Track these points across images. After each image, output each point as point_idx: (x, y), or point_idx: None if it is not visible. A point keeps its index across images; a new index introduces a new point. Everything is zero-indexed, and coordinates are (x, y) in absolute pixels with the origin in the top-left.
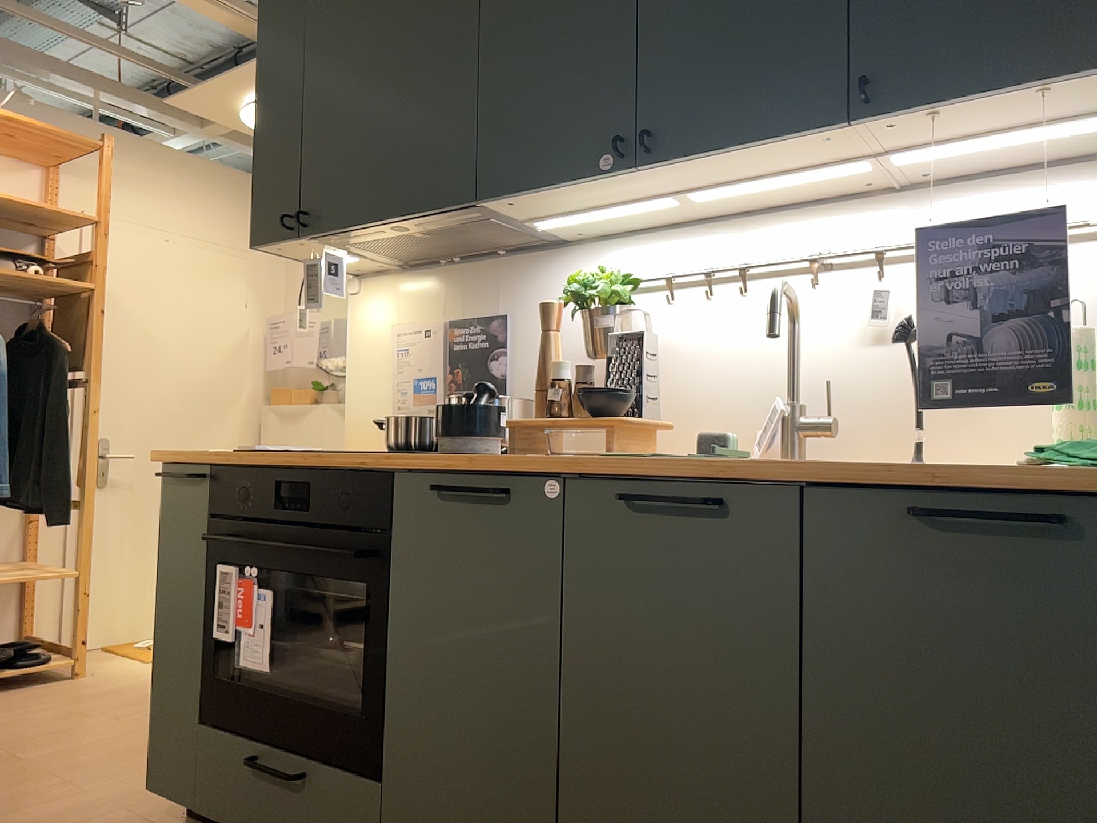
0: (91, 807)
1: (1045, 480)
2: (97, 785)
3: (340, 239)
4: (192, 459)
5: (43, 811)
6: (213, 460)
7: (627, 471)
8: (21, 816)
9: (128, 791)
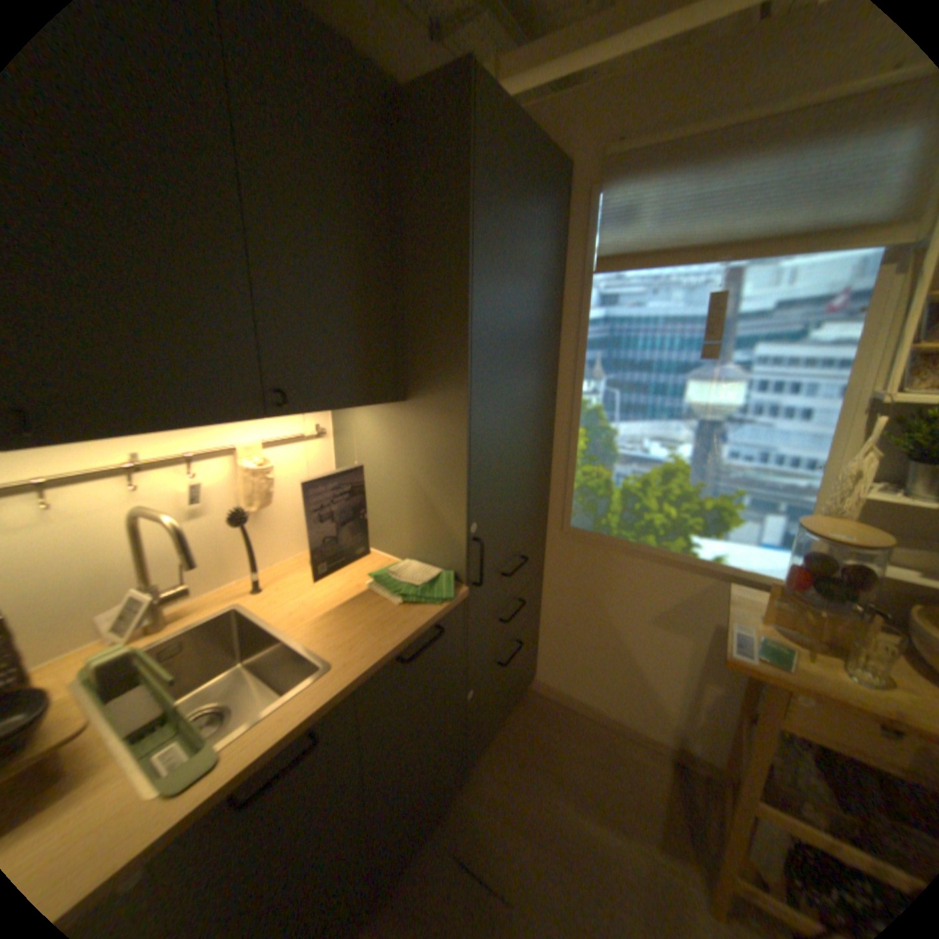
0: None
1: (436, 620)
2: None
3: None
4: None
5: None
6: None
7: (230, 787)
8: None
9: None
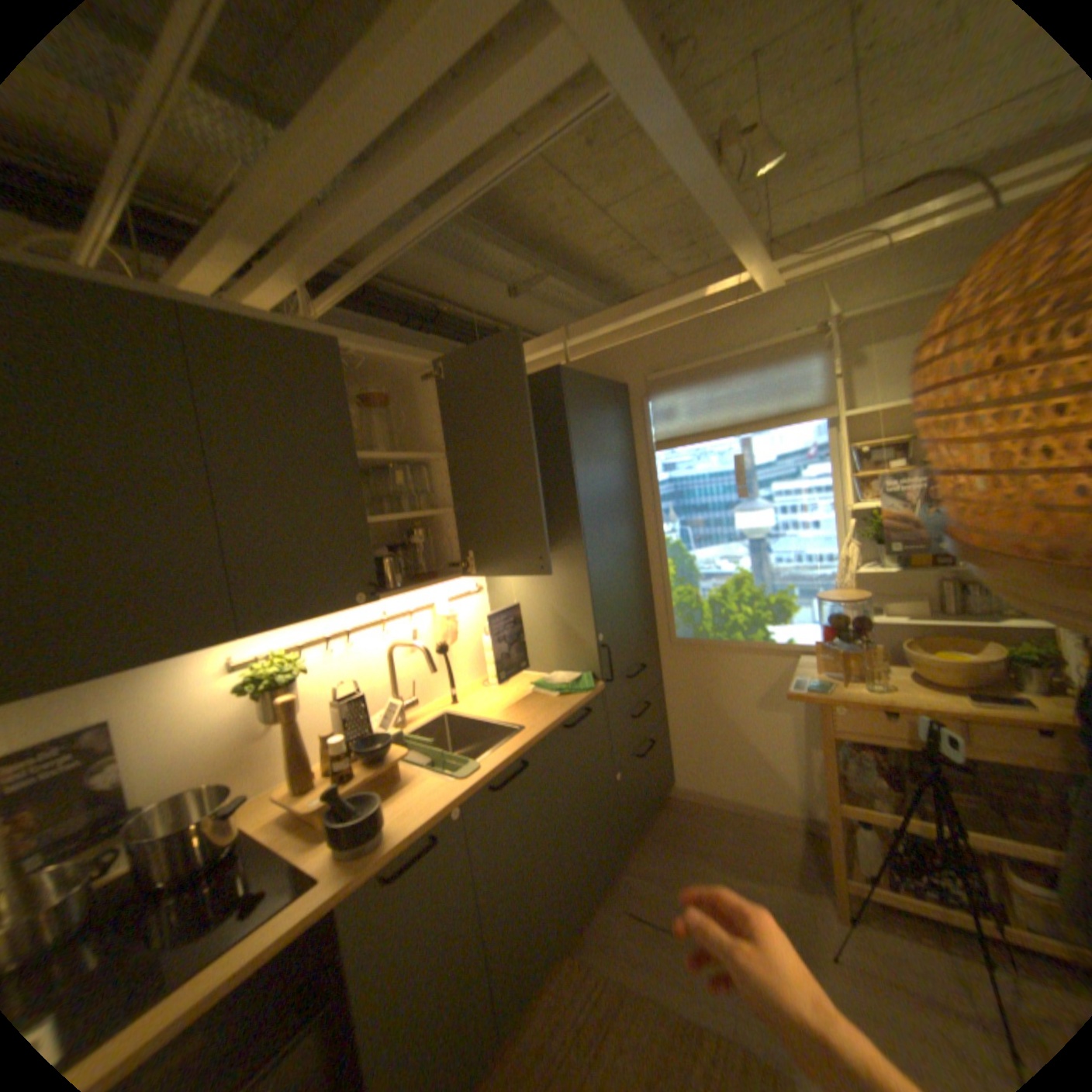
0: None
1: (585, 702)
2: None
3: None
4: None
5: None
6: None
7: (492, 776)
8: None
9: None
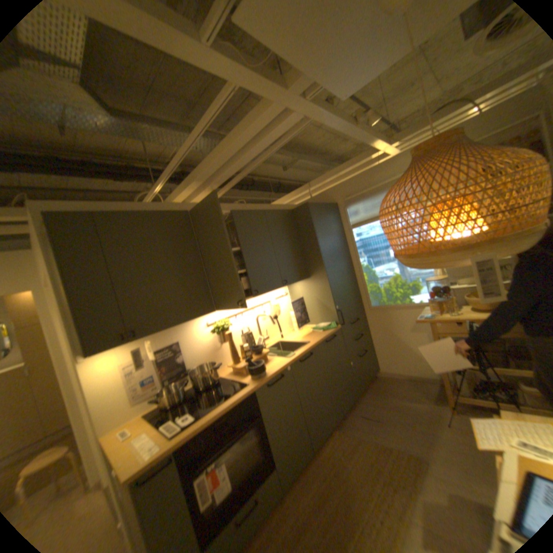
0: None
1: (333, 332)
2: None
3: (143, 338)
4: (161, 459)
5: None
6: (170, 450)
7: (299, 357)
8: None
9: None
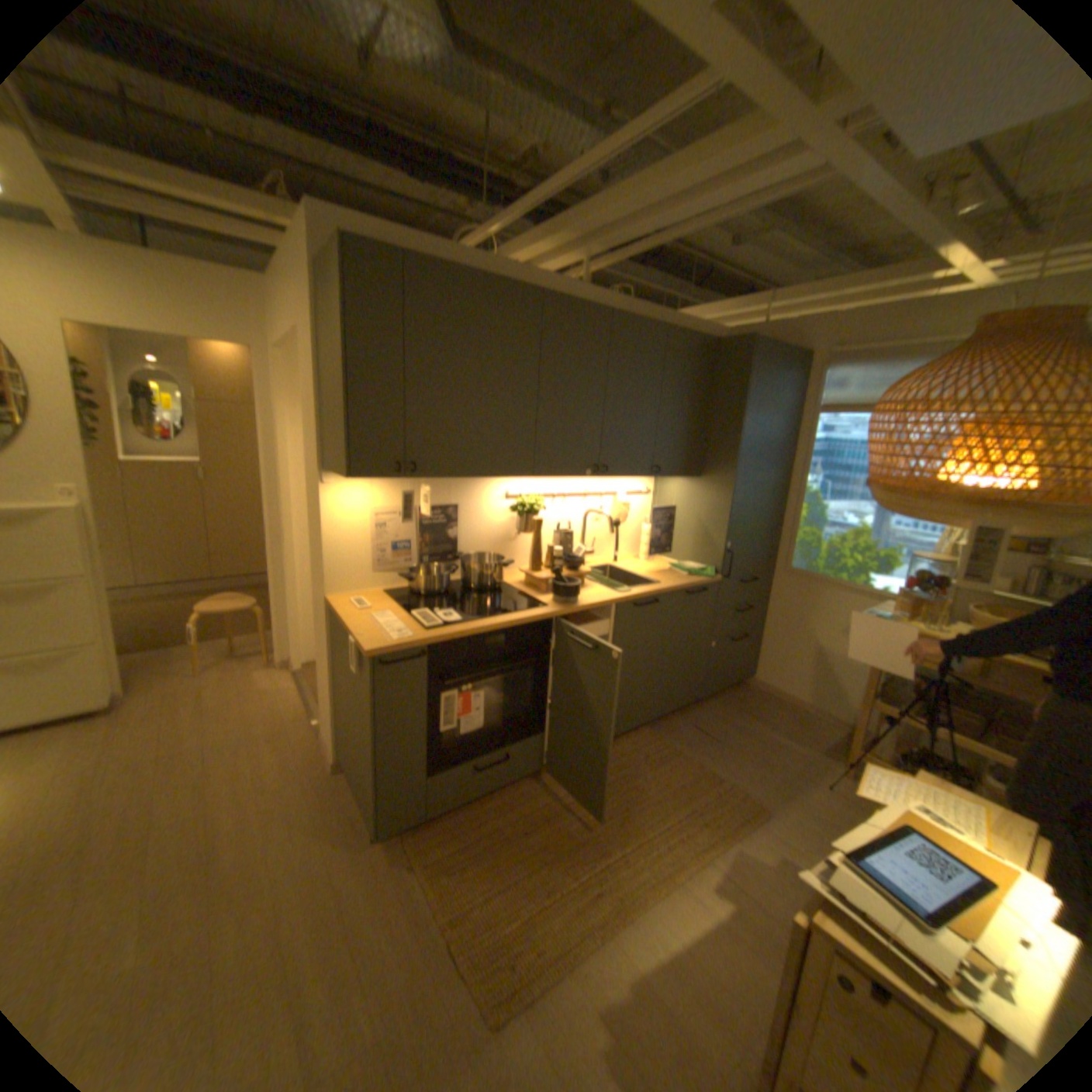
0: (306, 894)
1: (704, 582)
2: (260, 896)
3: (422, 478)
4: (414, 645)
5: (288, 925)
6: (426, 640)
7: (636, 597)
8: (287, 939)
9: (292, 876)
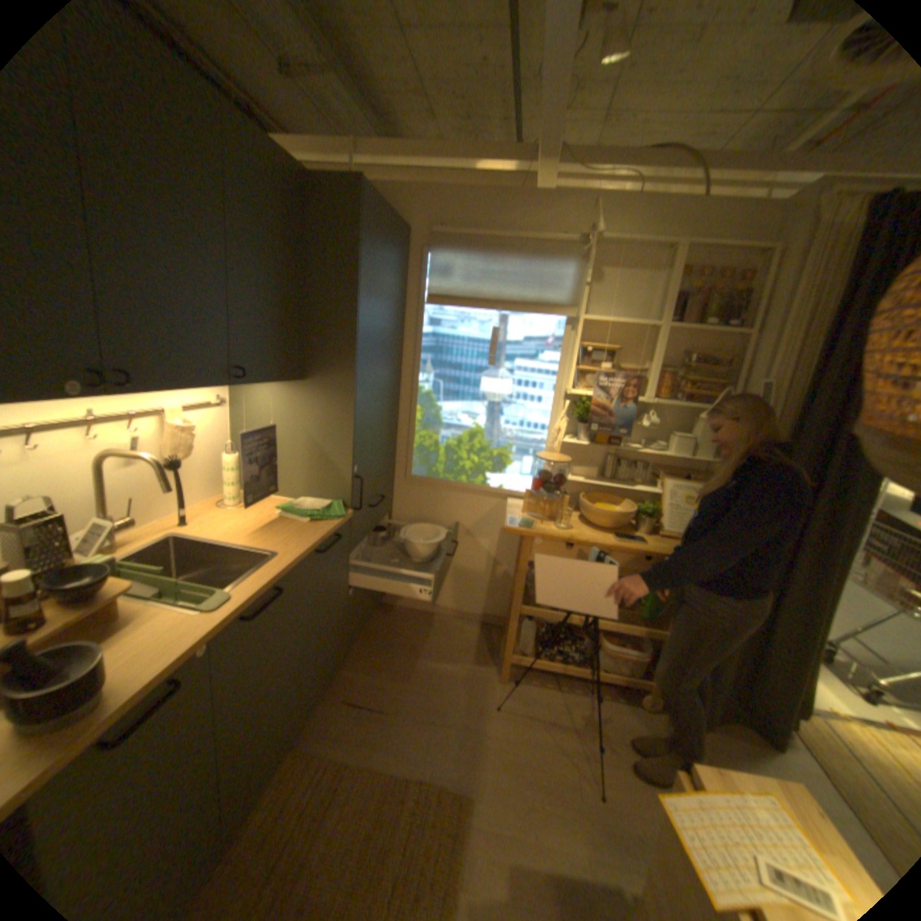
0: None
1: (337, 528)
2: None
3: None
4: None
5: None
6: None
7: (246, 606)
8: None
9: None
